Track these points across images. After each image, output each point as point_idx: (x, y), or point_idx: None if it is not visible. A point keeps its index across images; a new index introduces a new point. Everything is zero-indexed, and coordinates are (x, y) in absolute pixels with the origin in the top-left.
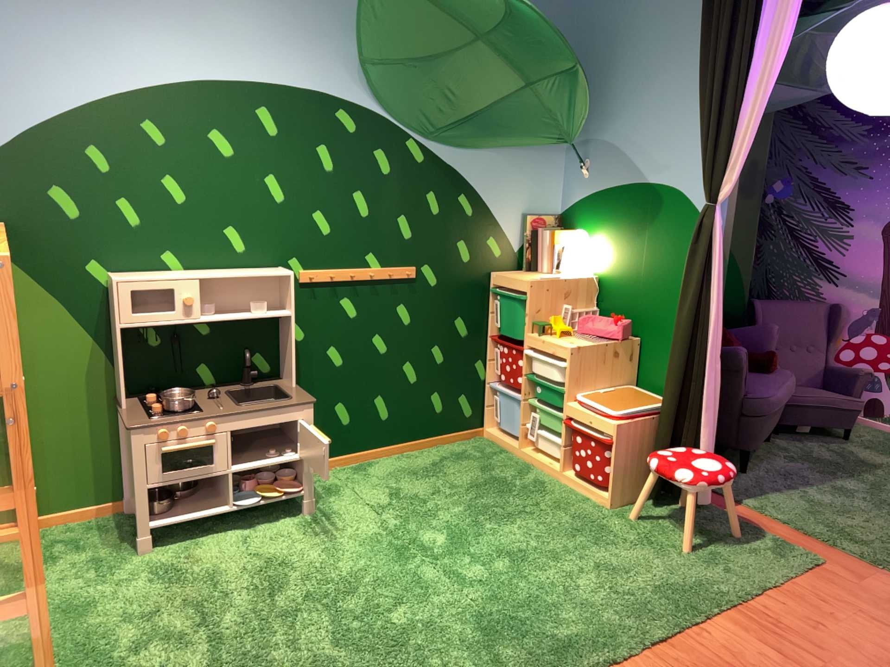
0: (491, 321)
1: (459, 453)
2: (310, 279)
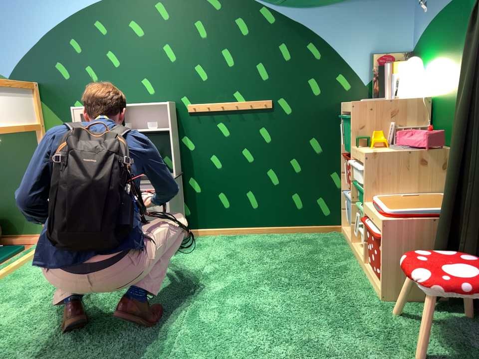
0: (339, 140)
1: (307, 241)
2: (192, 109)
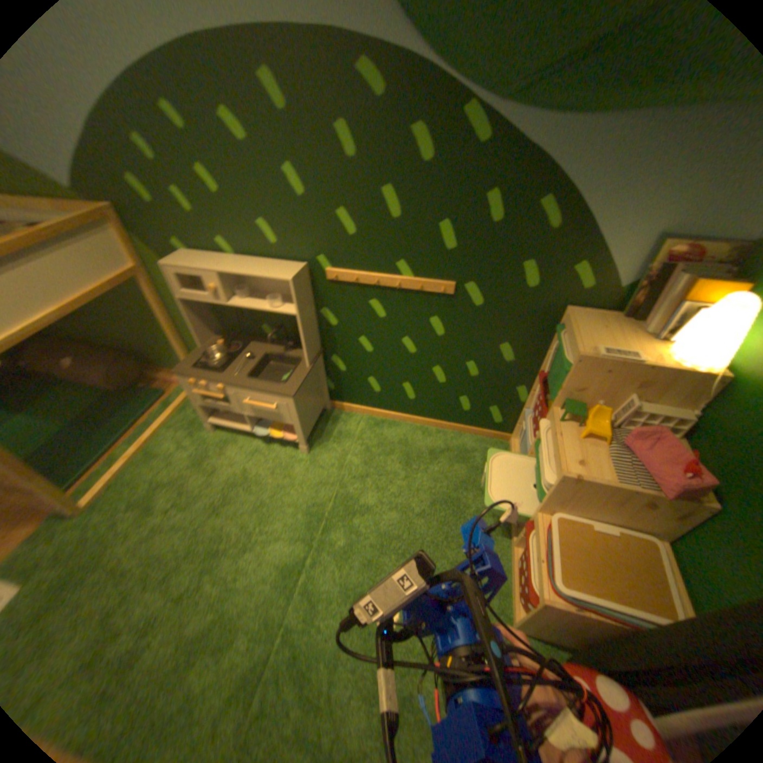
0: (544, 363)
1: (464, 455)
2: (335, 278)
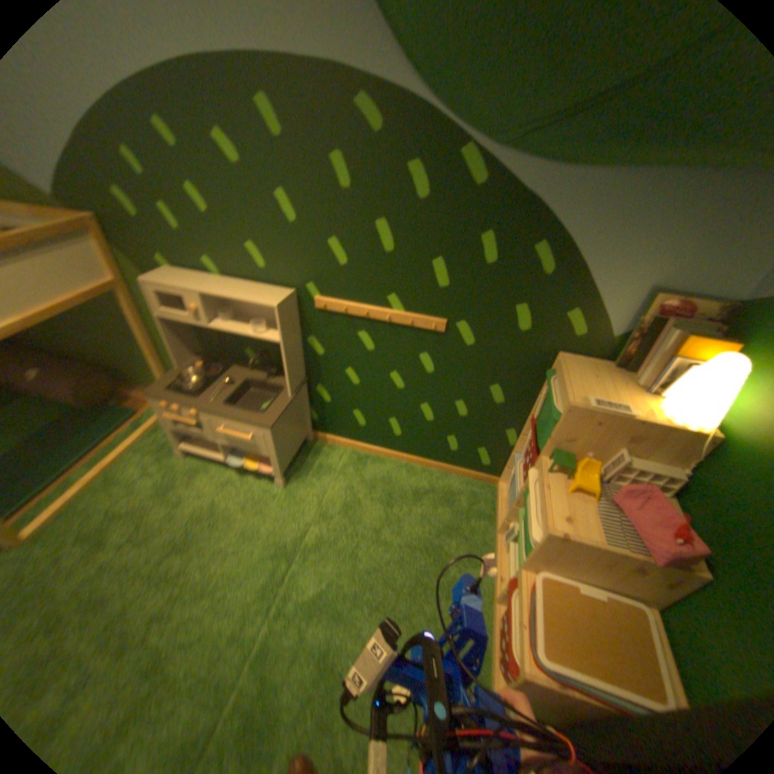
0: (534, 408)
1: (449, 497)
2: (323, 306)
